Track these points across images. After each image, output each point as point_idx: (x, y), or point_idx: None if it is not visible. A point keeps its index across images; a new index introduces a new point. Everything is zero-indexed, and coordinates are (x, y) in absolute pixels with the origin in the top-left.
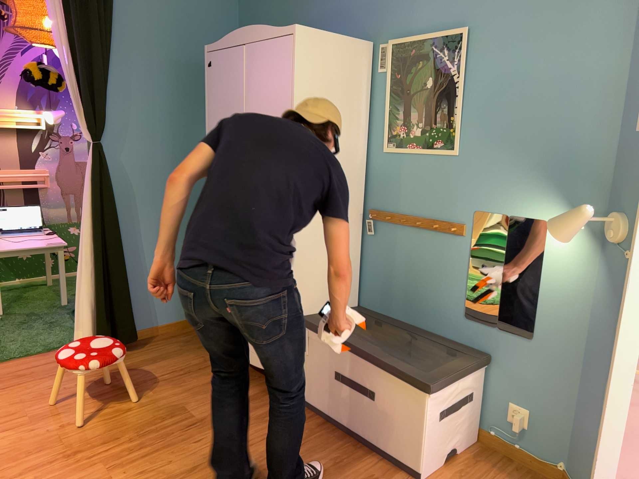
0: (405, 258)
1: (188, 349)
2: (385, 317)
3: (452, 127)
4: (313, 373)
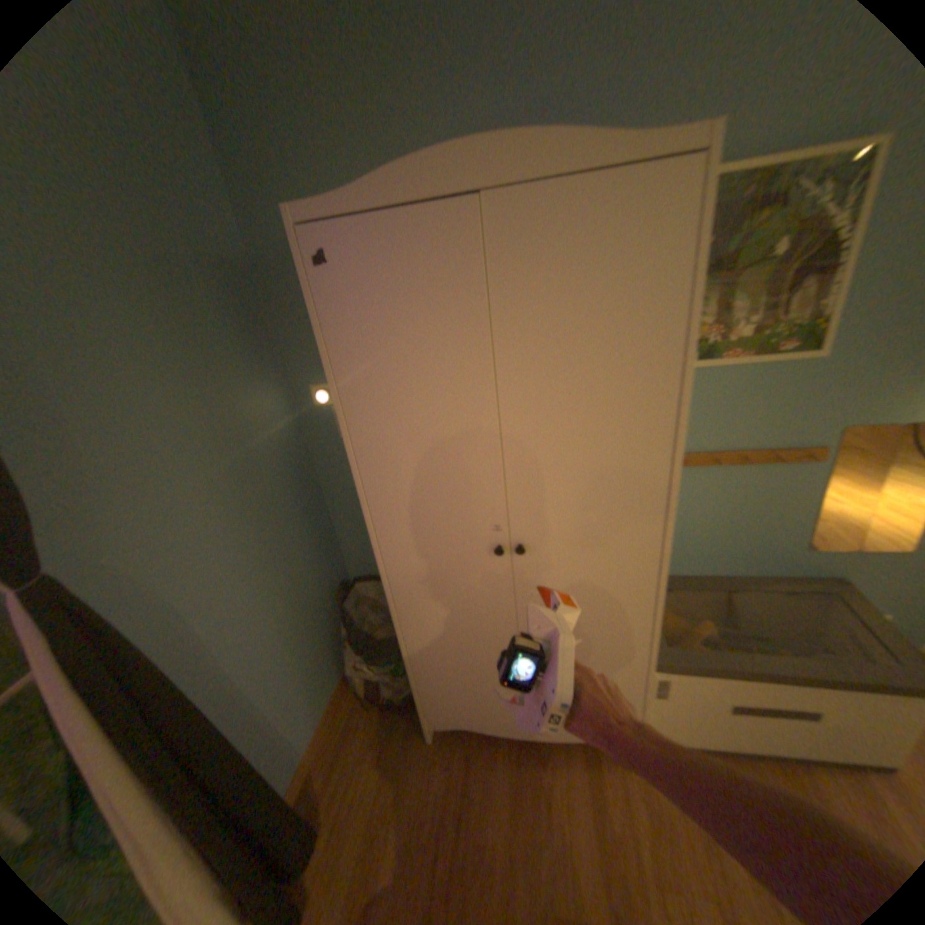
0: (711, 505)
1: (398, 764)
2: (696, 584)
3: (824, 313)
4: (687, 718)
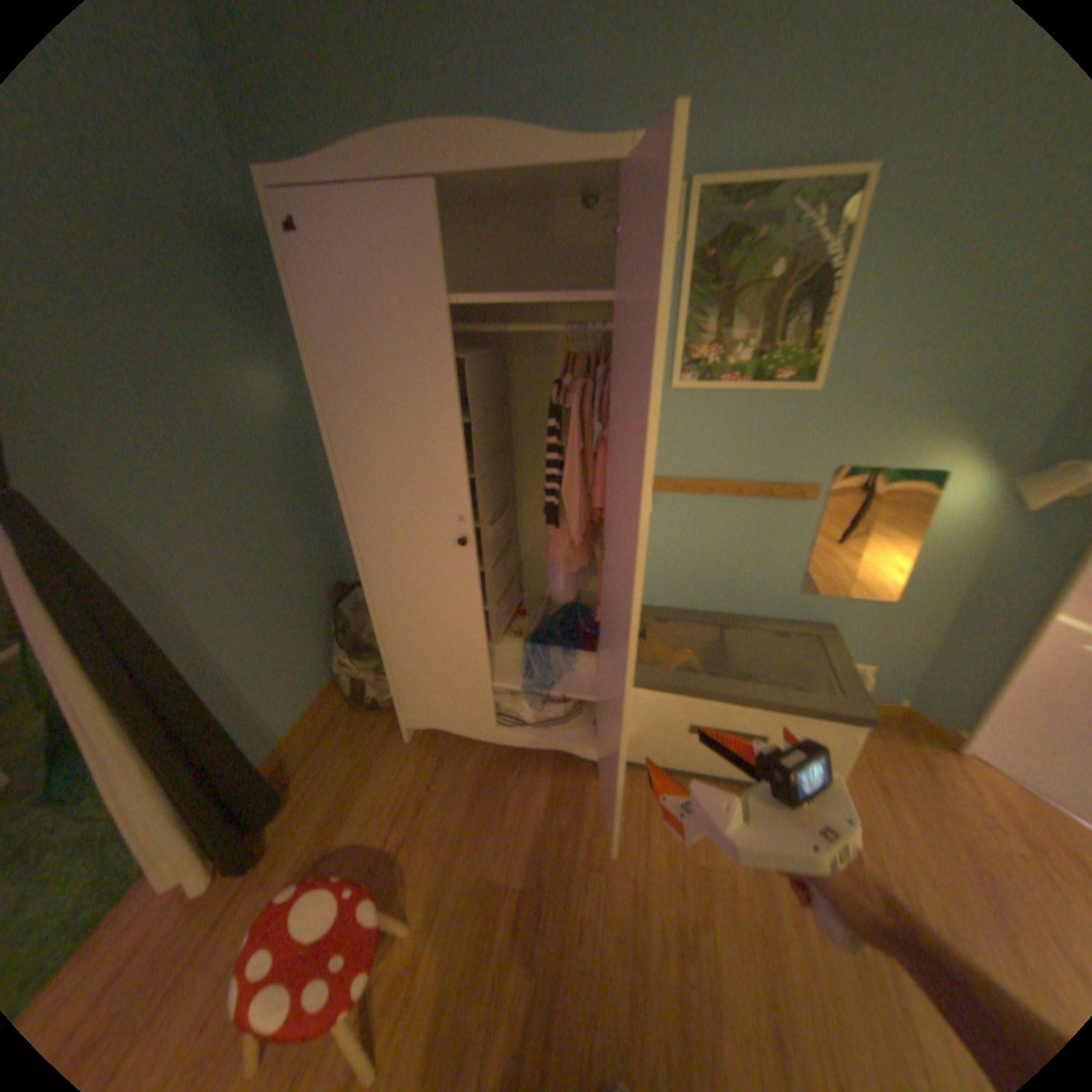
0: (708, 536)
1: (373, 757)
2: (687, 615)
3: (817, 344)
4: (647, 734)
